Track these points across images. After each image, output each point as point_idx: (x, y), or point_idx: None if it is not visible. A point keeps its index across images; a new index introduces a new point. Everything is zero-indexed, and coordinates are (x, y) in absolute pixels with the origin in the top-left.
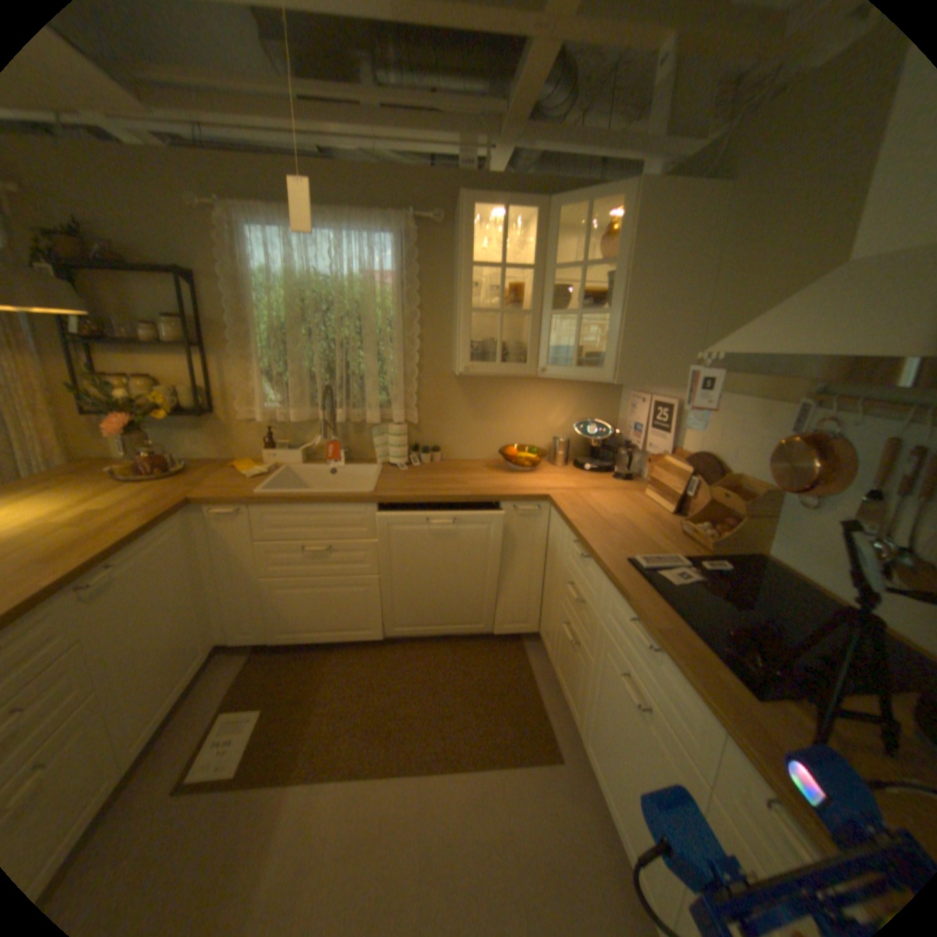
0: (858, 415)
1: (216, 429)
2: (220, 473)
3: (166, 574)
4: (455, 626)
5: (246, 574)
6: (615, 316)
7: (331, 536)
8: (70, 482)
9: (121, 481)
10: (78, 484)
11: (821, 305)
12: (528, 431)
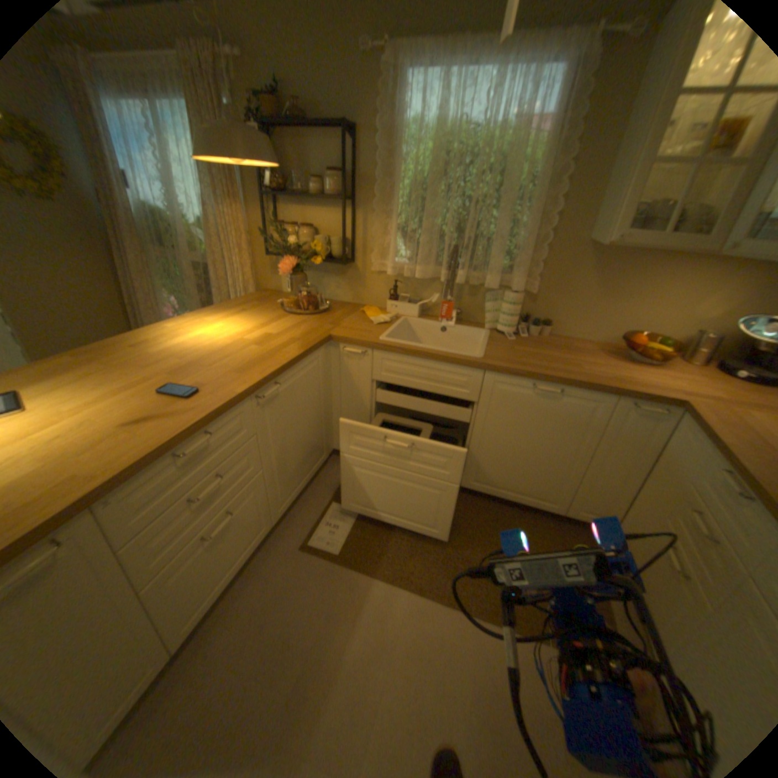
0: None
1: (353, 276)
2: (353, 315)
3: (310, 393)
4: (530, 497)
5: (362, 404)
6: None
7: (436, 390)
8: (256, 307)
9: (286, 311)
10: (261, 309)
11: None
12: (667, 318)
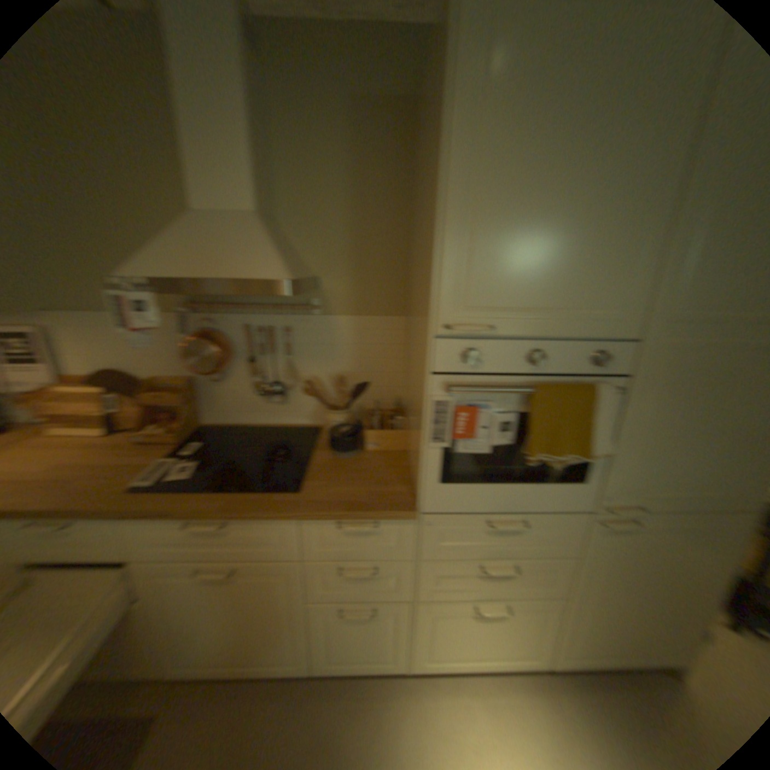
0: (211, 313)
1: None
2: None
3: None
4: None
5: None
6: None
7: None
8: None
9: None
10: None
11: (190, 240)
12: None
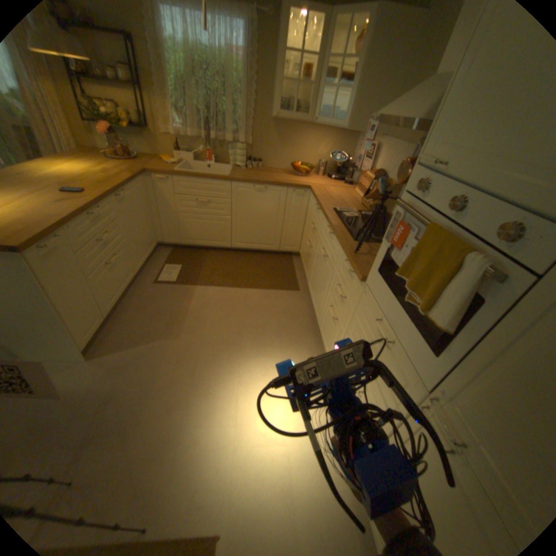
0: None
1: (148, 137)
2: (154, 160)
3: (140, 202)
4: (262, 245)
5: (171, 210)
6: (353, 91)
7: (209, 195)
8: (85, 156)
9: (109, 158)
10: (89, 157)
11: (415, 95)
12: (307, 156)
